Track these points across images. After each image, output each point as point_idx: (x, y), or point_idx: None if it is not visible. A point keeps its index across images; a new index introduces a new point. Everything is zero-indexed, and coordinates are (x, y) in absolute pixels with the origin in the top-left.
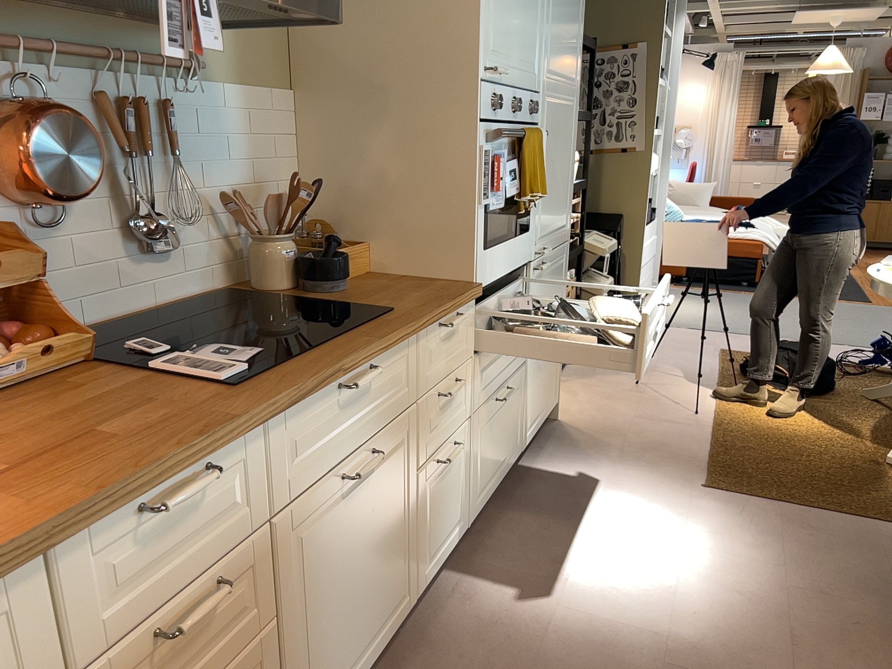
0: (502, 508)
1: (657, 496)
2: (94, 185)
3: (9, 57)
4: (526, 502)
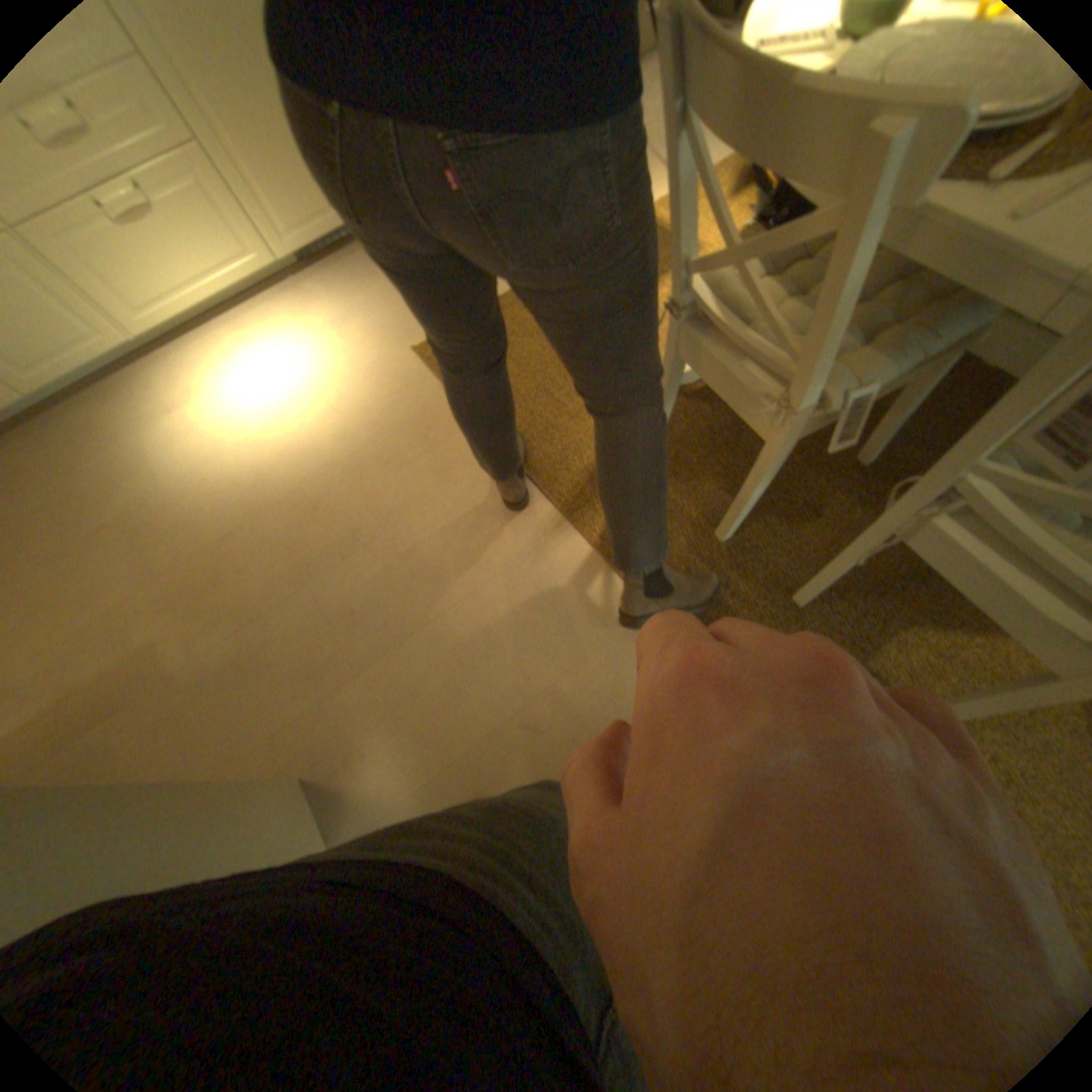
0: (227, 322)
1: (356, 348)
2: None
3: None
4: (251, 321)
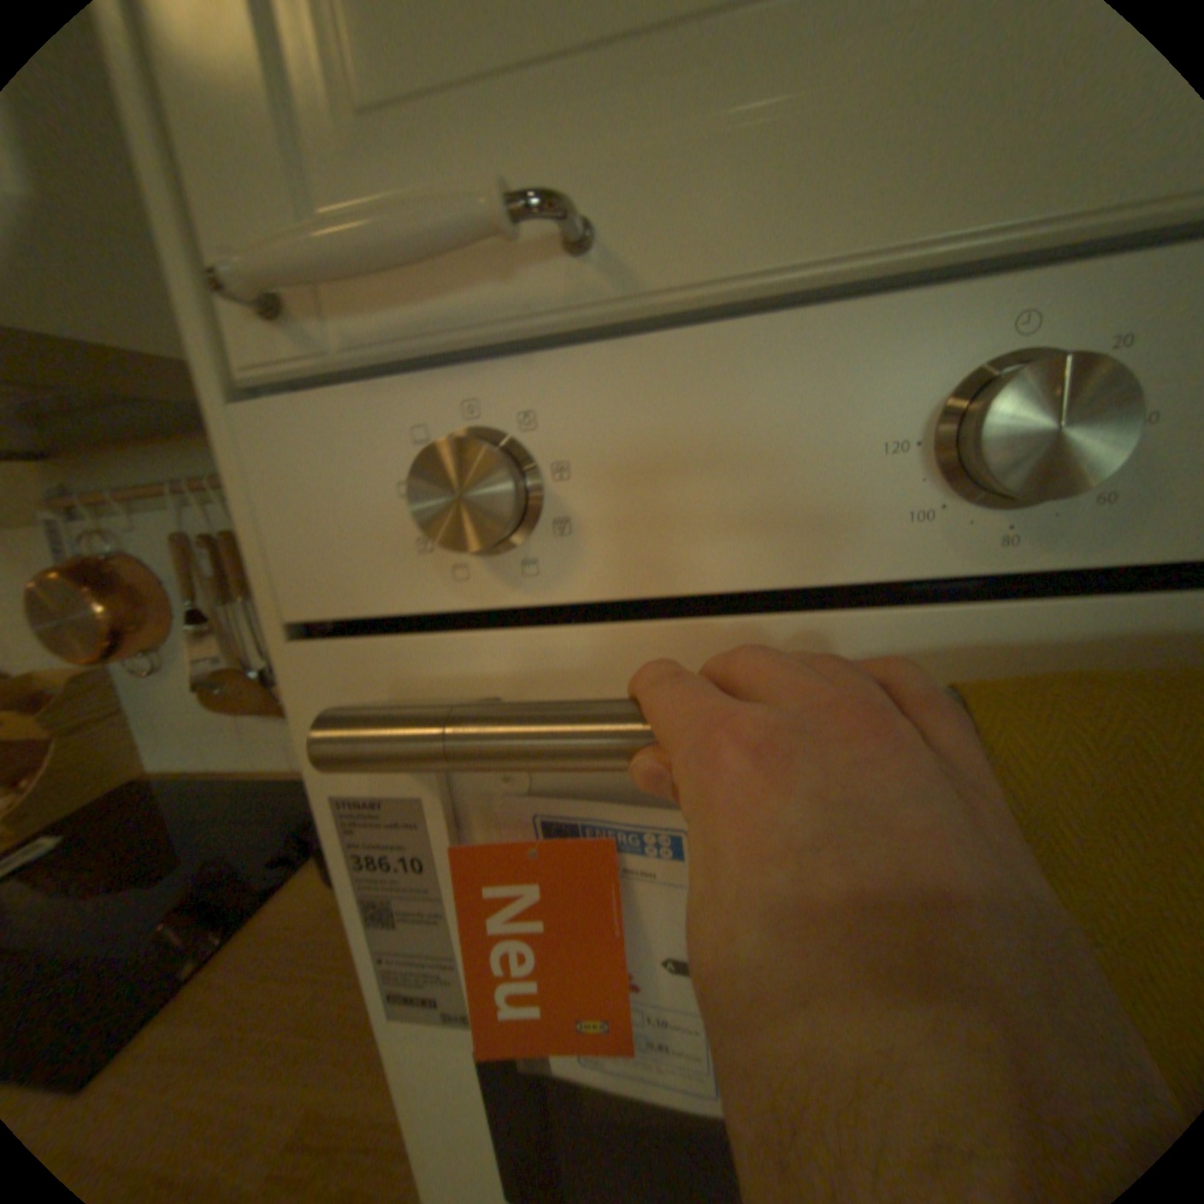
0: None
1: None
2: (107, 649)
3: (103, 513)
4: None
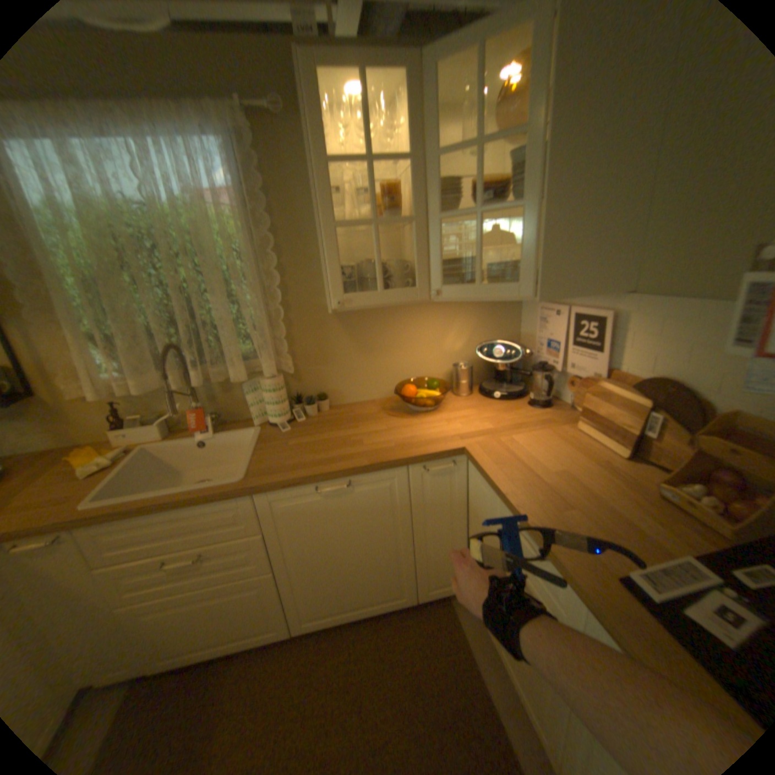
0: None
1: None
2: None
3: None
4: None
